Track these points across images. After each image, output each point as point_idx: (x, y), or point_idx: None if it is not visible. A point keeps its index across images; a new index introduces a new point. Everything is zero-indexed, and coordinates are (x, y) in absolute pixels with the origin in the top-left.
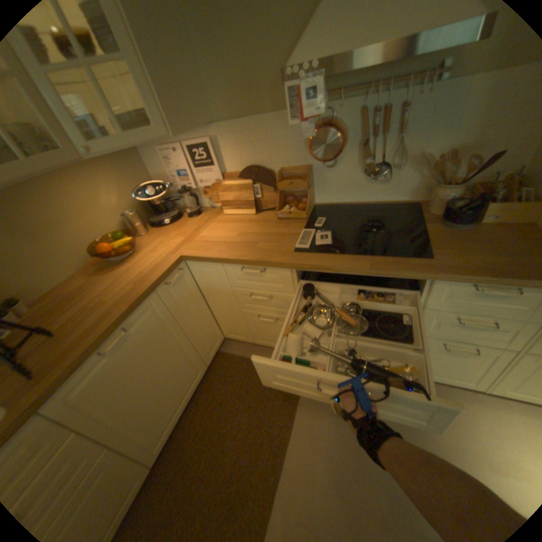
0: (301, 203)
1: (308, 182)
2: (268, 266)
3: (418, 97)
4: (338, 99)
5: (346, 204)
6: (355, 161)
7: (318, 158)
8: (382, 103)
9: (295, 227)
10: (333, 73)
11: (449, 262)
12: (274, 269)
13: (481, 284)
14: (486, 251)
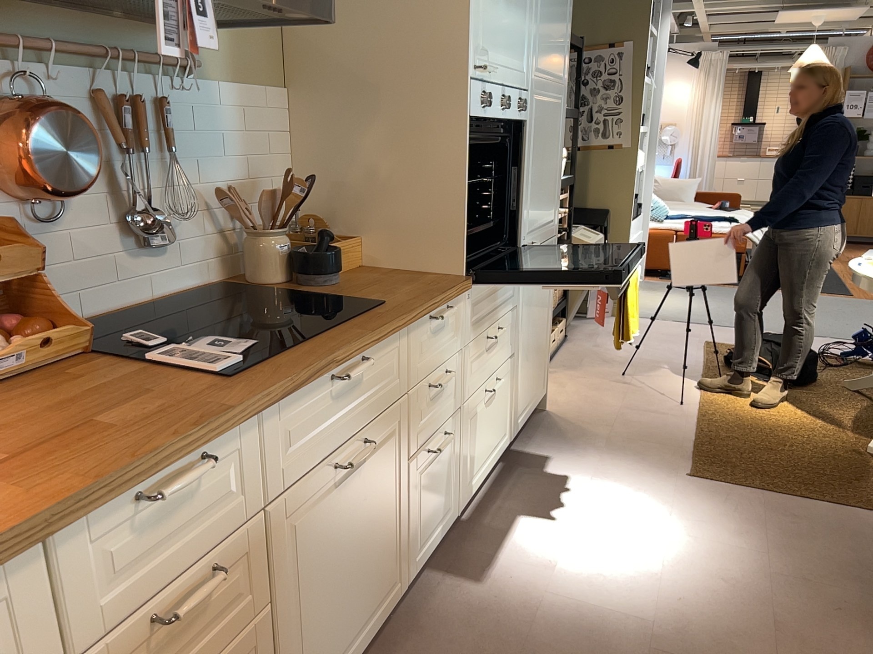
0: (29, 322)
1: (43, 254)
2: (217, 440)
3: (172, 99)
4: (40, 64)
5: (99, 320)
6: (99, 209)
7: (9, 202)
8: (128, 95)
9: (103, 369)
10: (16, 7)
11: (399, 300)
12: (220, 447)
13: (432, 315)
14: (394, 286)
